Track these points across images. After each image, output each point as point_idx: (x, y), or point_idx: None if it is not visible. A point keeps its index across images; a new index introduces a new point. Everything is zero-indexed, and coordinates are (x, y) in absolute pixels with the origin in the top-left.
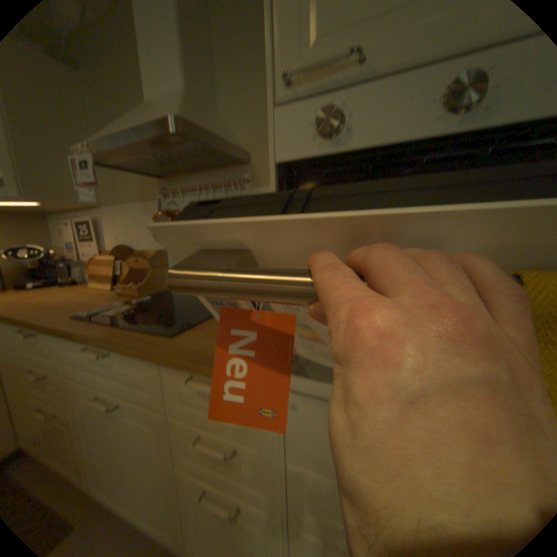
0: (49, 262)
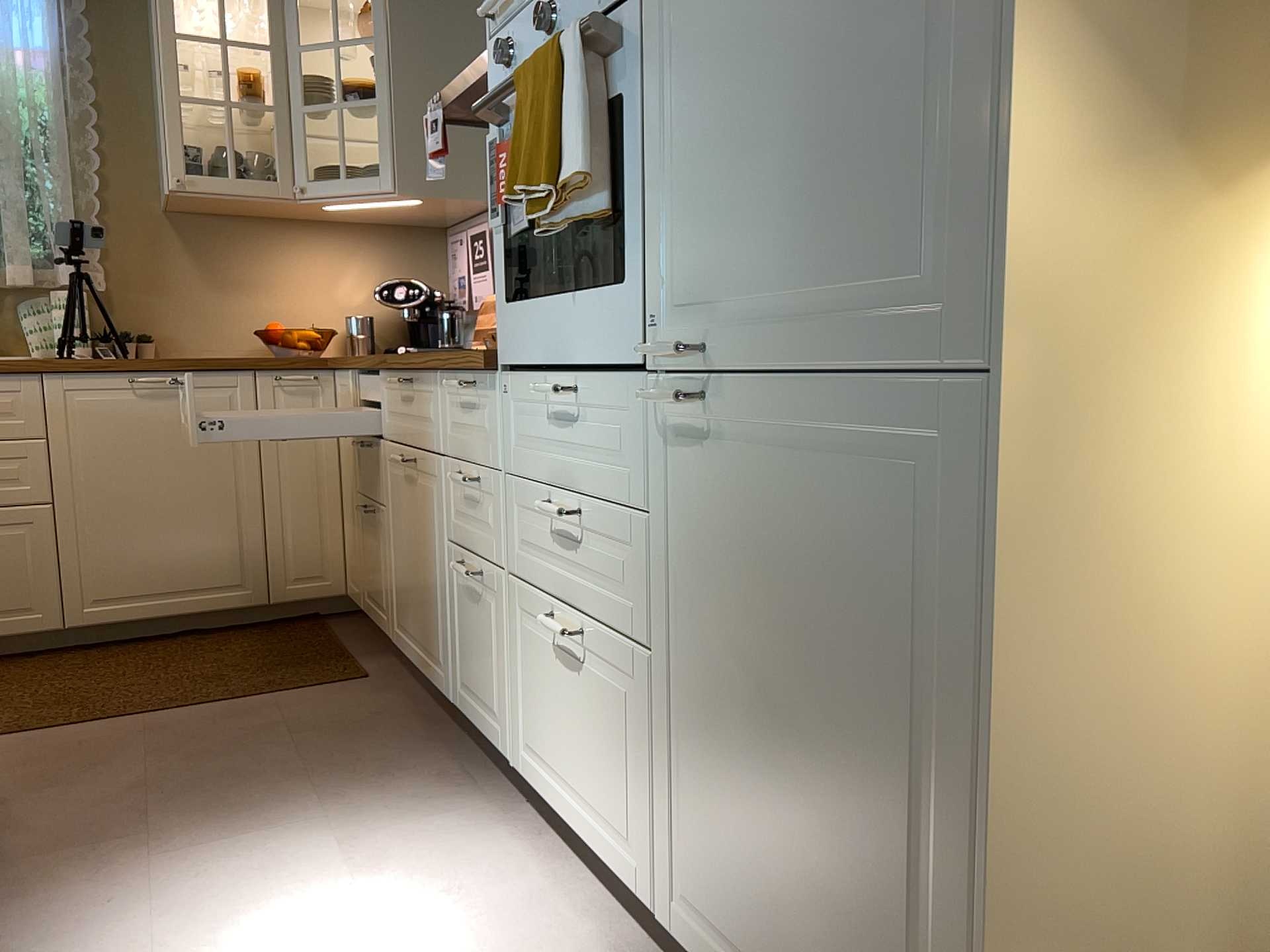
0: (435, 319)
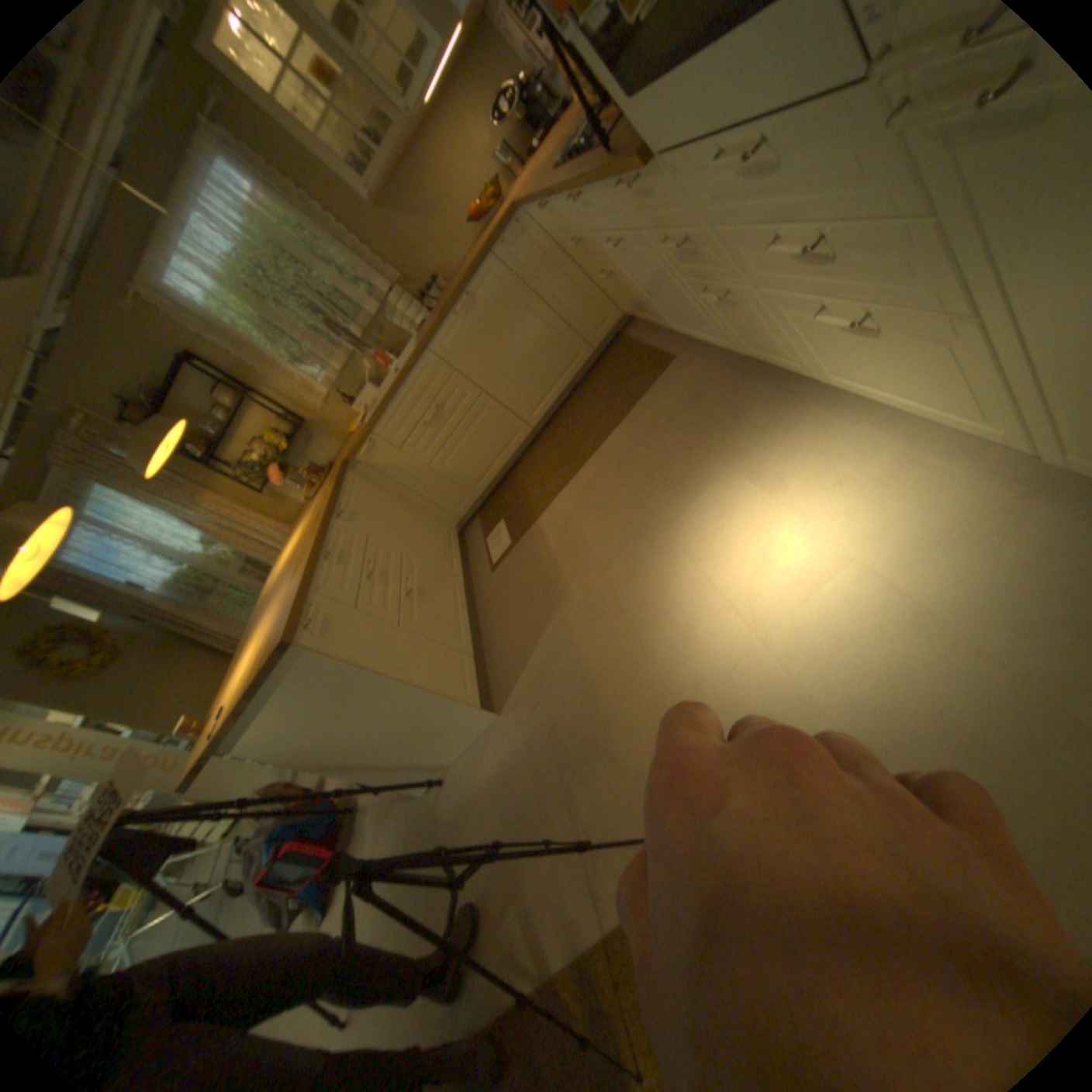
0: (534, 93)
